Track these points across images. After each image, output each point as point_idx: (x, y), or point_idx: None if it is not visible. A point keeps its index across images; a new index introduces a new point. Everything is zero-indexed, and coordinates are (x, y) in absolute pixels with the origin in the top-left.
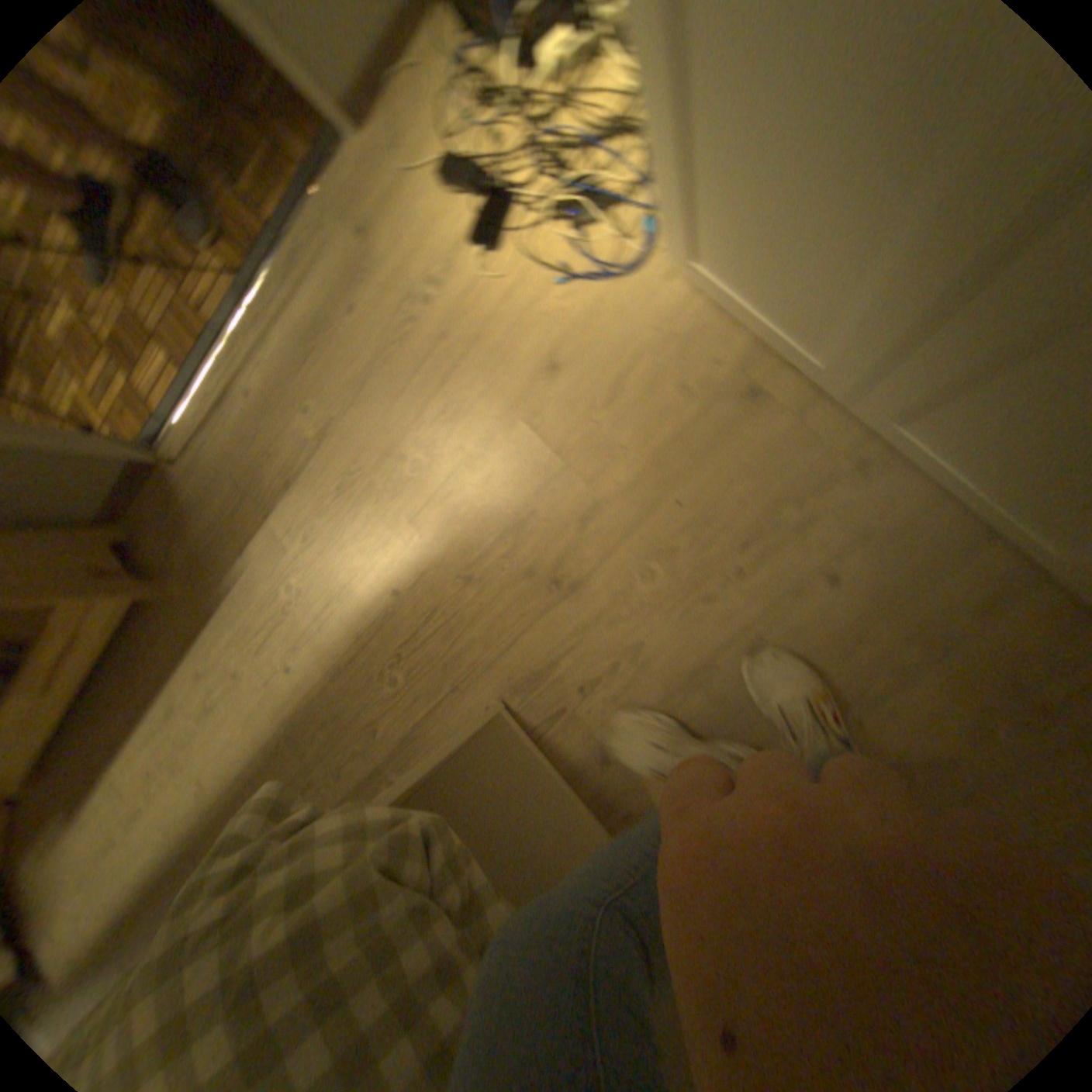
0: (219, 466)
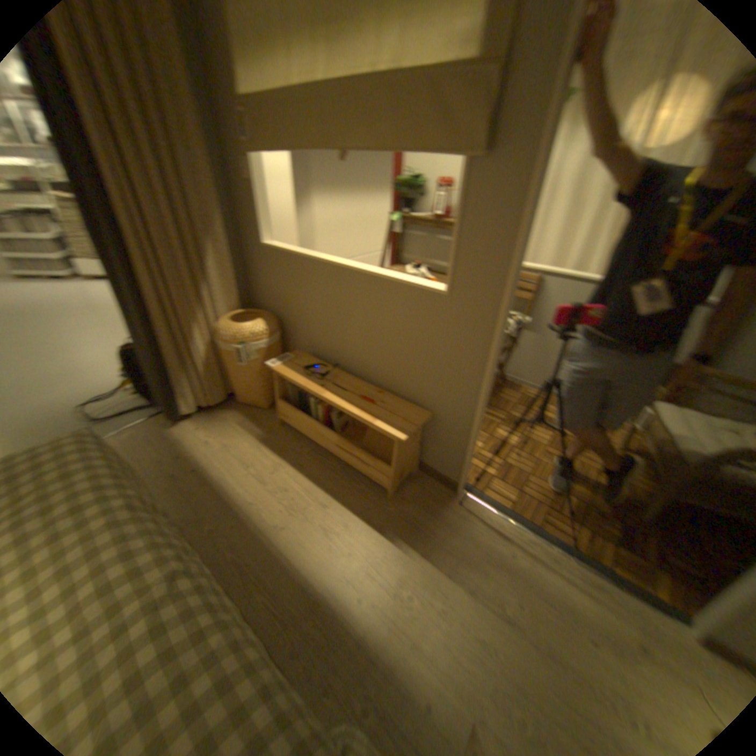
0: (467, 540)
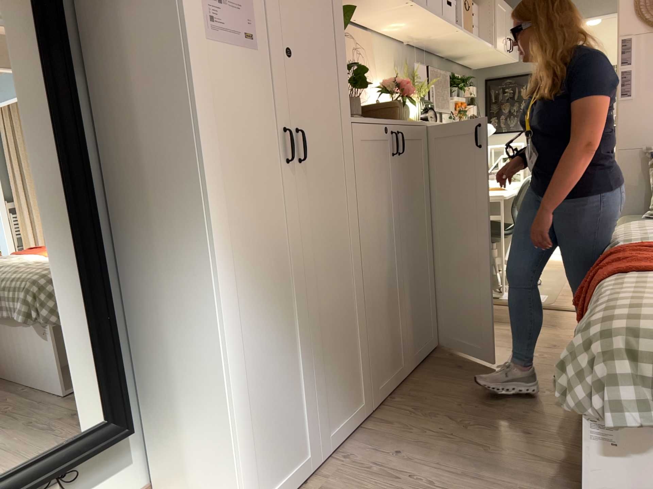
0: None
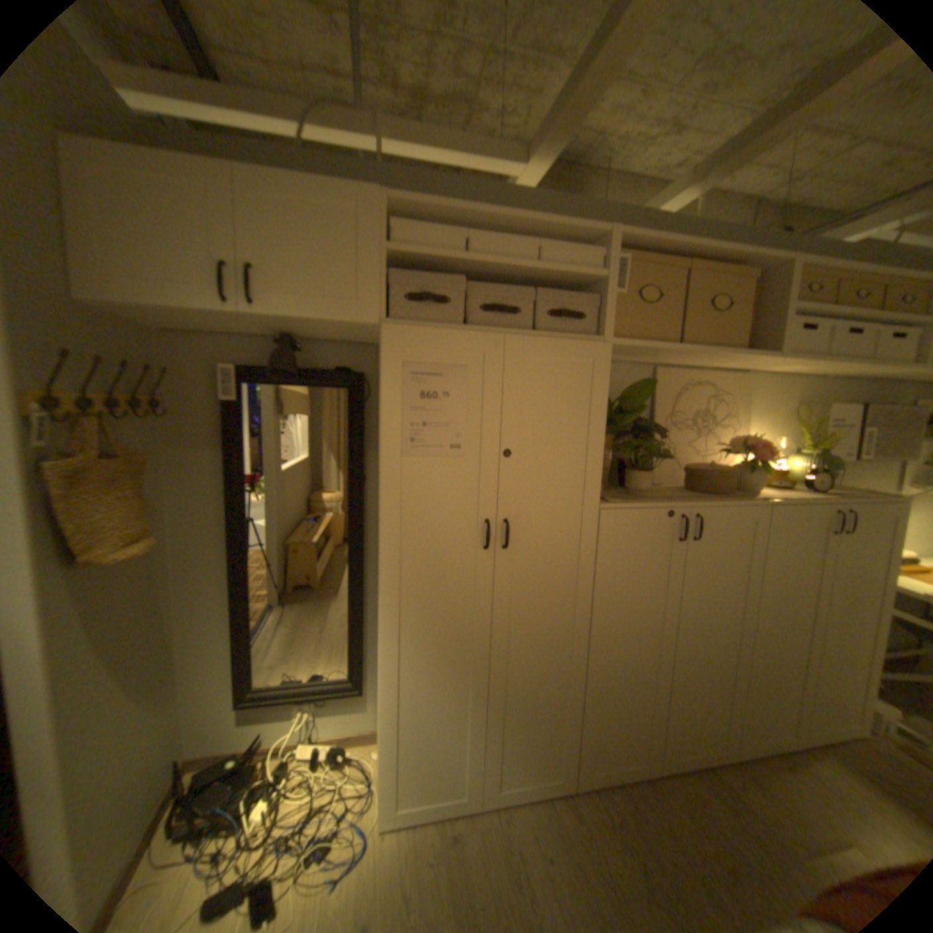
0: None
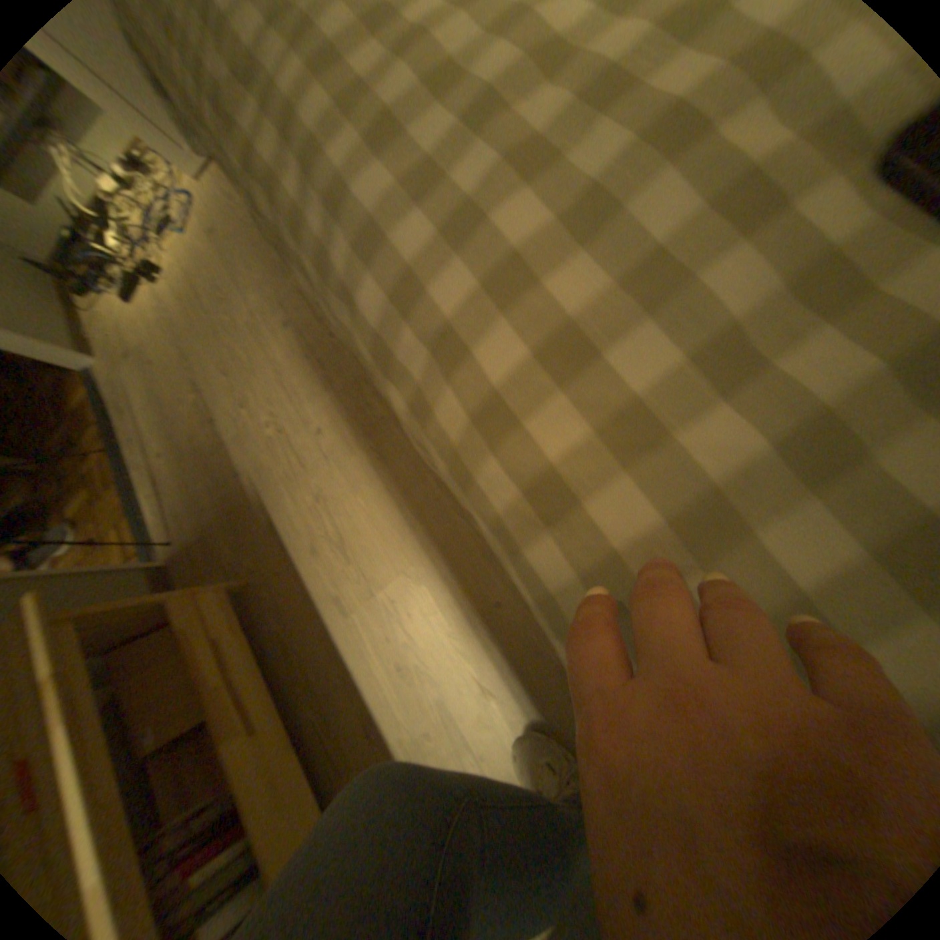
0: (184, 488)
